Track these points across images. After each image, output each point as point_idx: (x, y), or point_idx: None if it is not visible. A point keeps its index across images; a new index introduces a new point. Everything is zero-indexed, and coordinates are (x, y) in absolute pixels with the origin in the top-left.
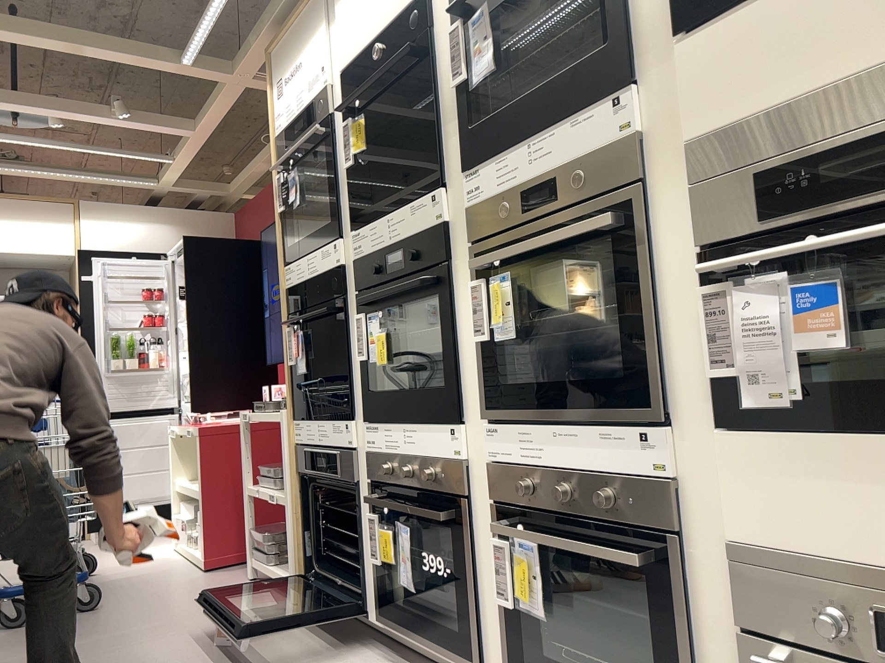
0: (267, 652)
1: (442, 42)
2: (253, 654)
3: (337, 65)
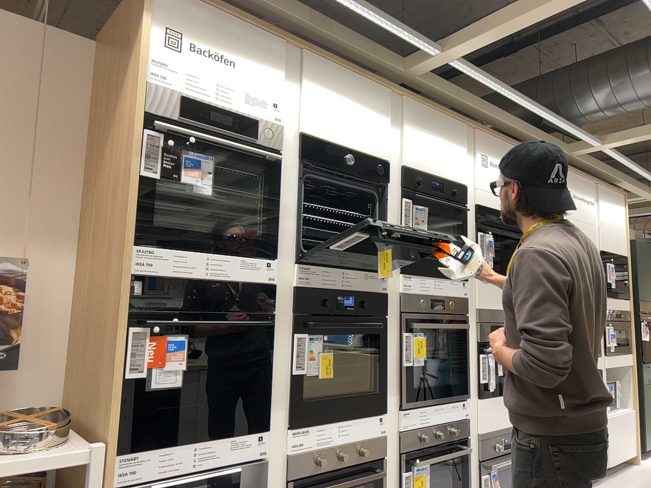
0: None
1: (392, 199)
2: None
3: (293, 123)
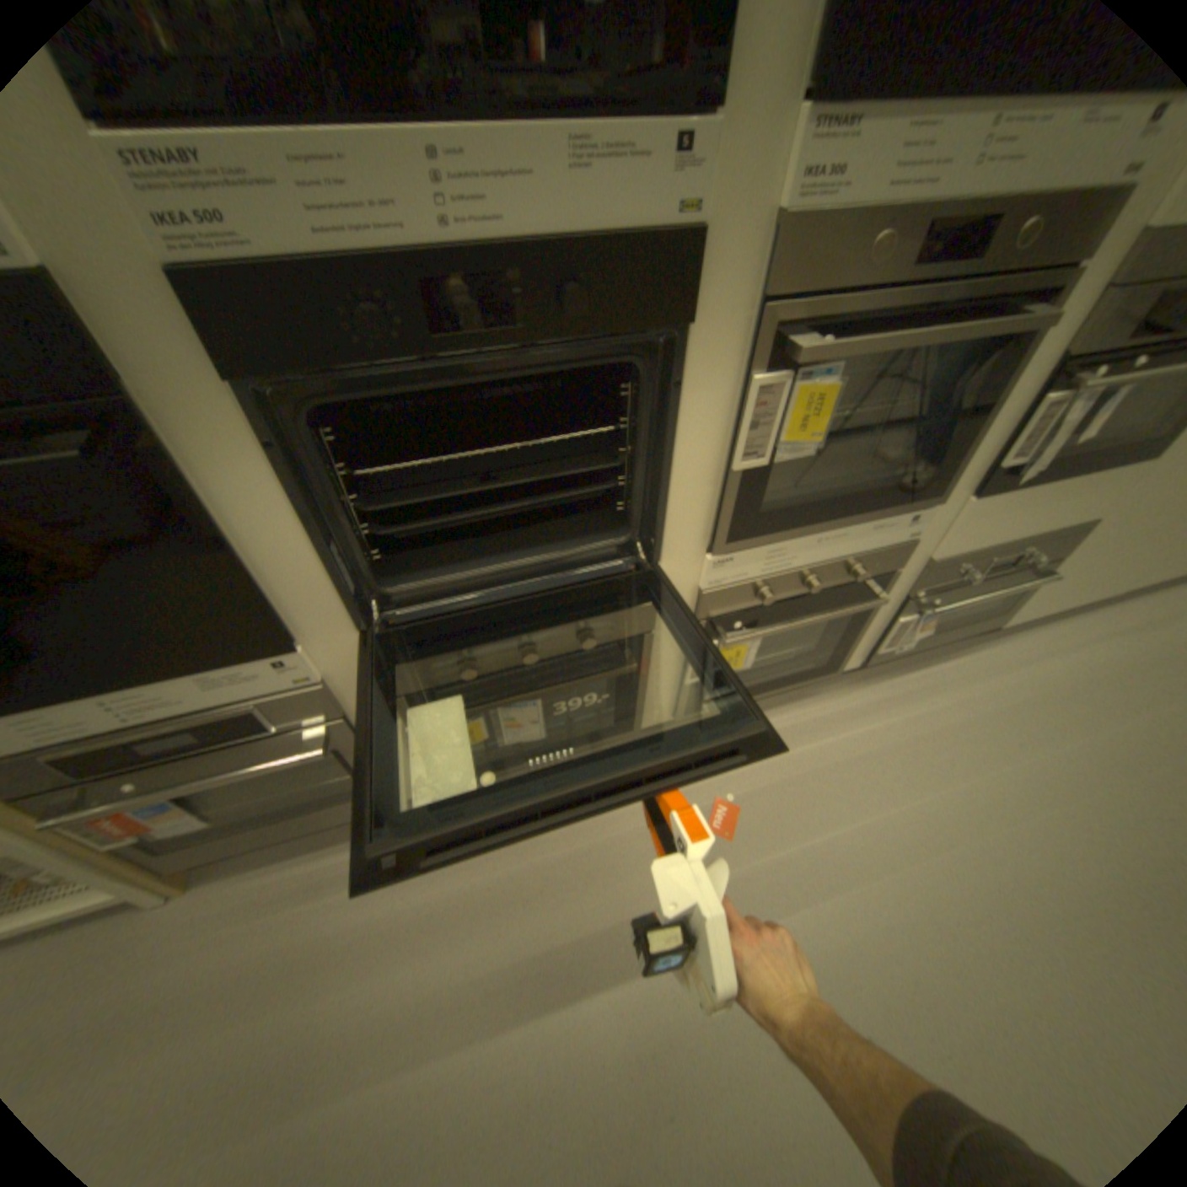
0: (320, 963)
1: None
2: (312, 988)
3: None
